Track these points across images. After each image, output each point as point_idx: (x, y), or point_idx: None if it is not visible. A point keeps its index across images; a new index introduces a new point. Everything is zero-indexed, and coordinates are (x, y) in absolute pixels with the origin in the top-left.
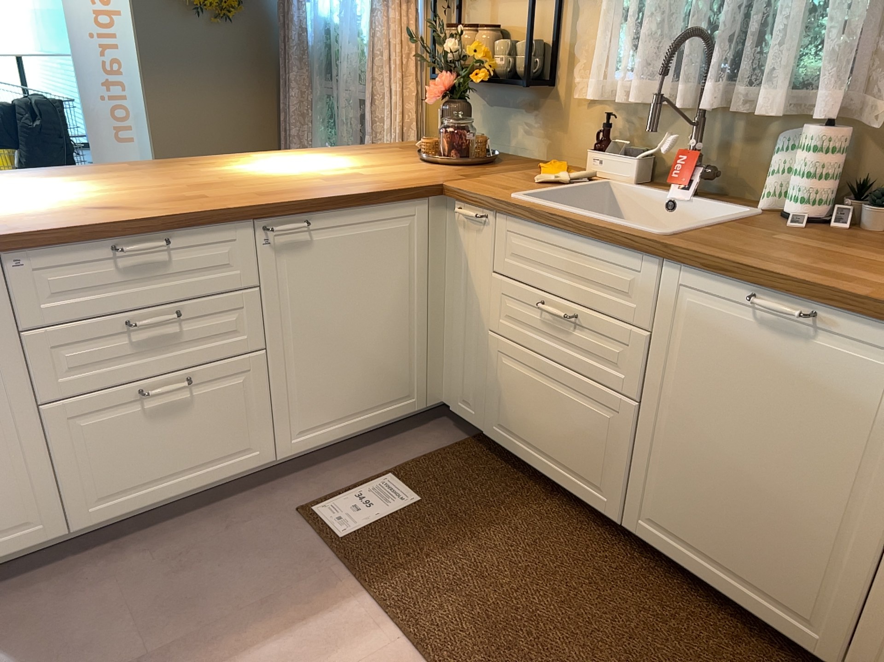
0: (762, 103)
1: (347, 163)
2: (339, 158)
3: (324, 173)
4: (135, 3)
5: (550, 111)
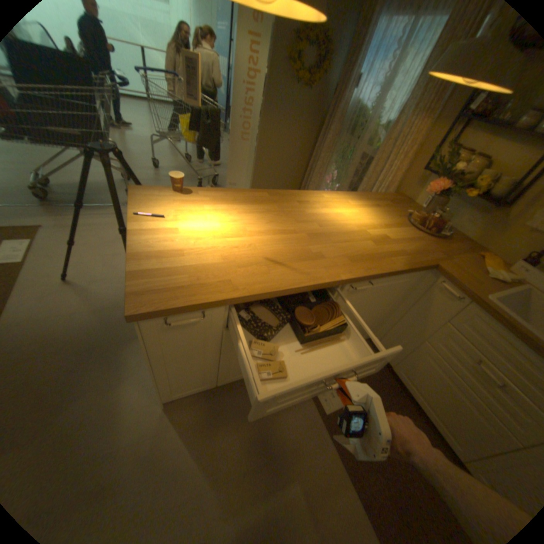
0: None
1: (375, 218)
2: (368, 210)
3: (370, 231)
4: (269, 67)
5: (499, 218)
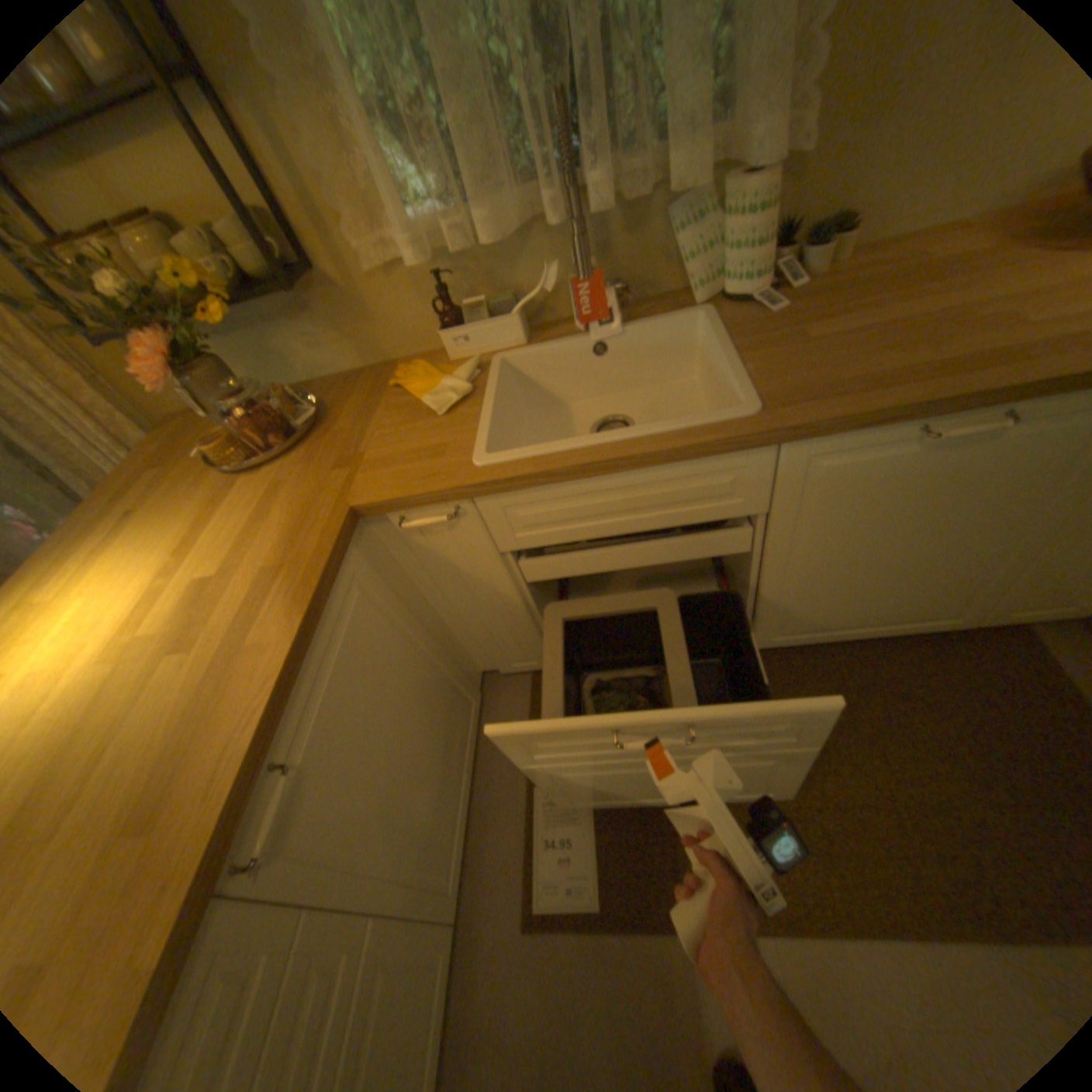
0: (687, 166)
1: (136, 566)
2: (103, 563)
3: (143, 627)
4: None
5: (330, 300)
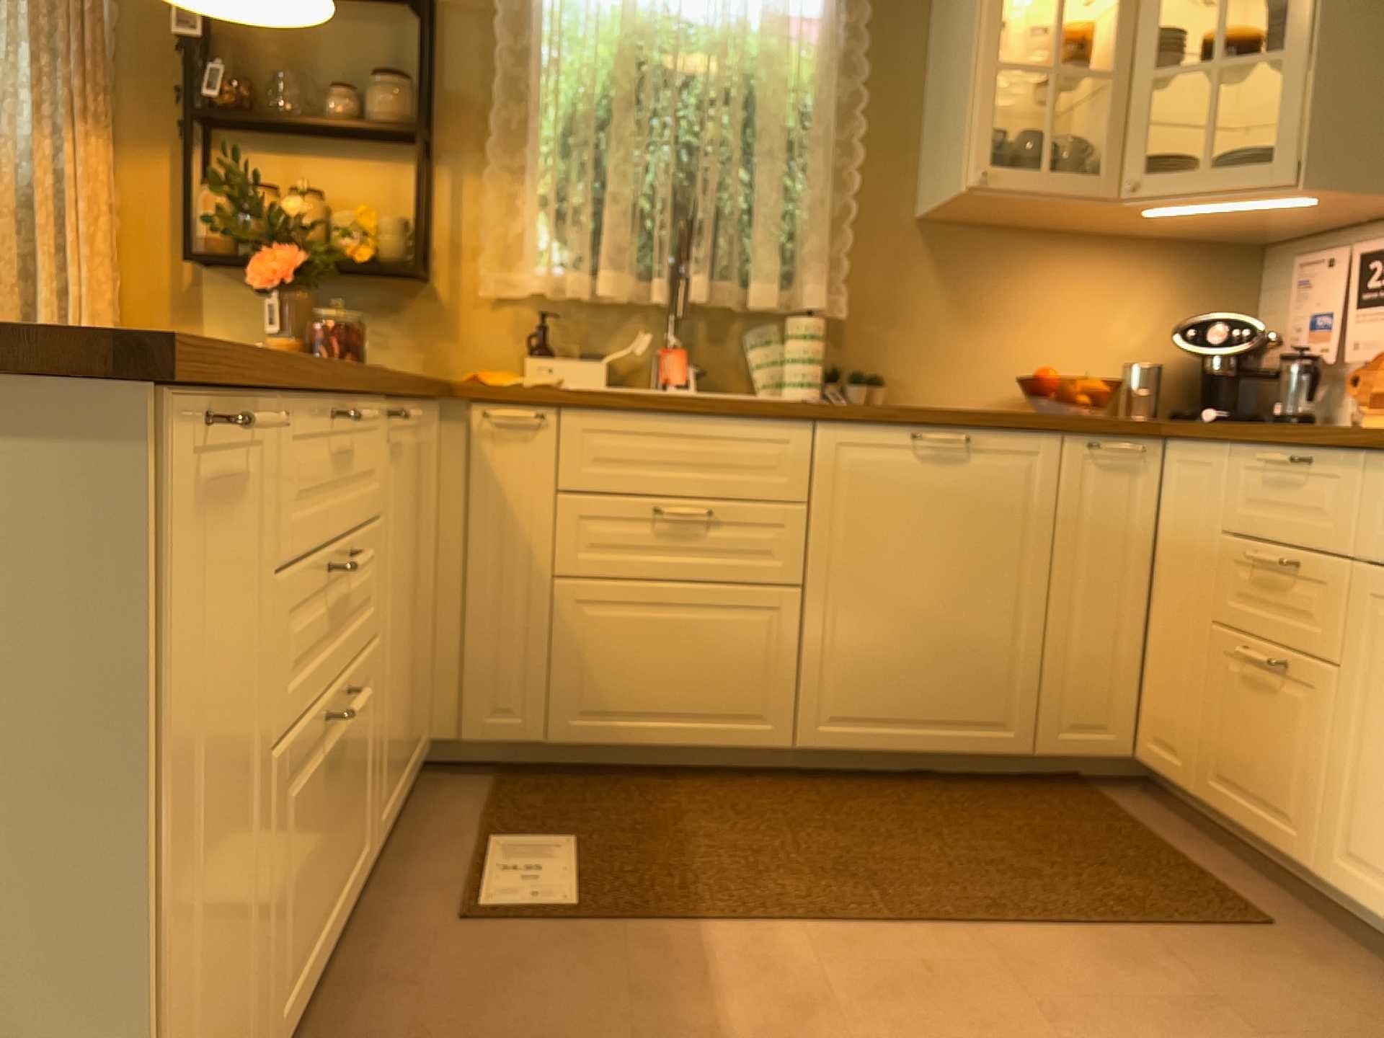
0: (762, 292)
1: None
2: None
3: None
4: None
5: (428, 313)
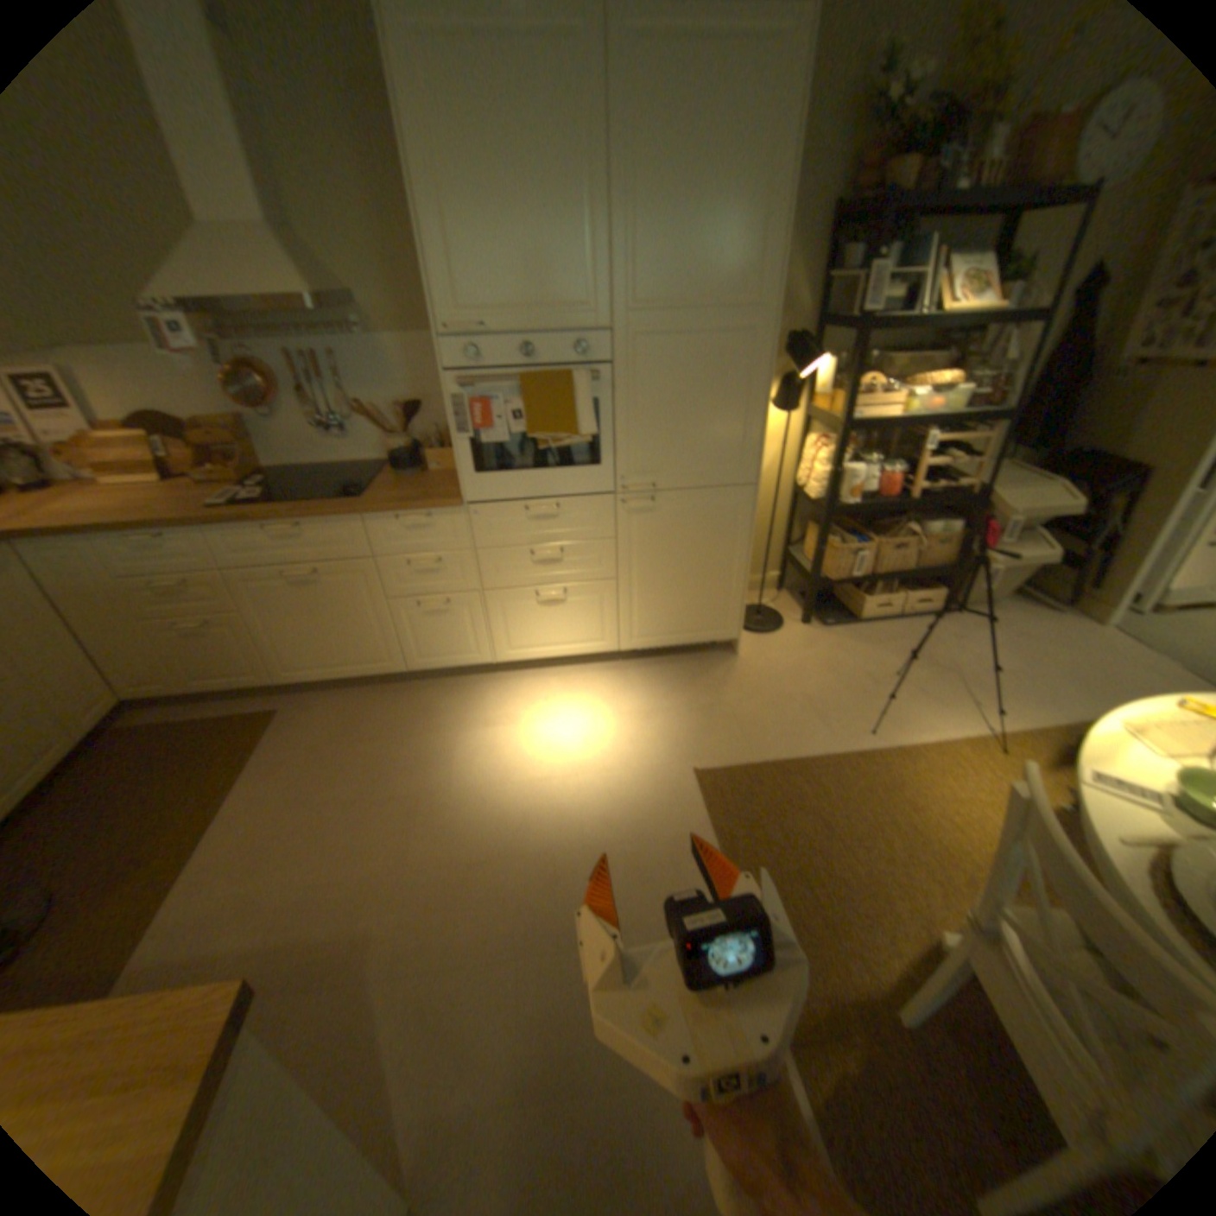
0: None
1: None
2: None
3: None
4: None
5: None
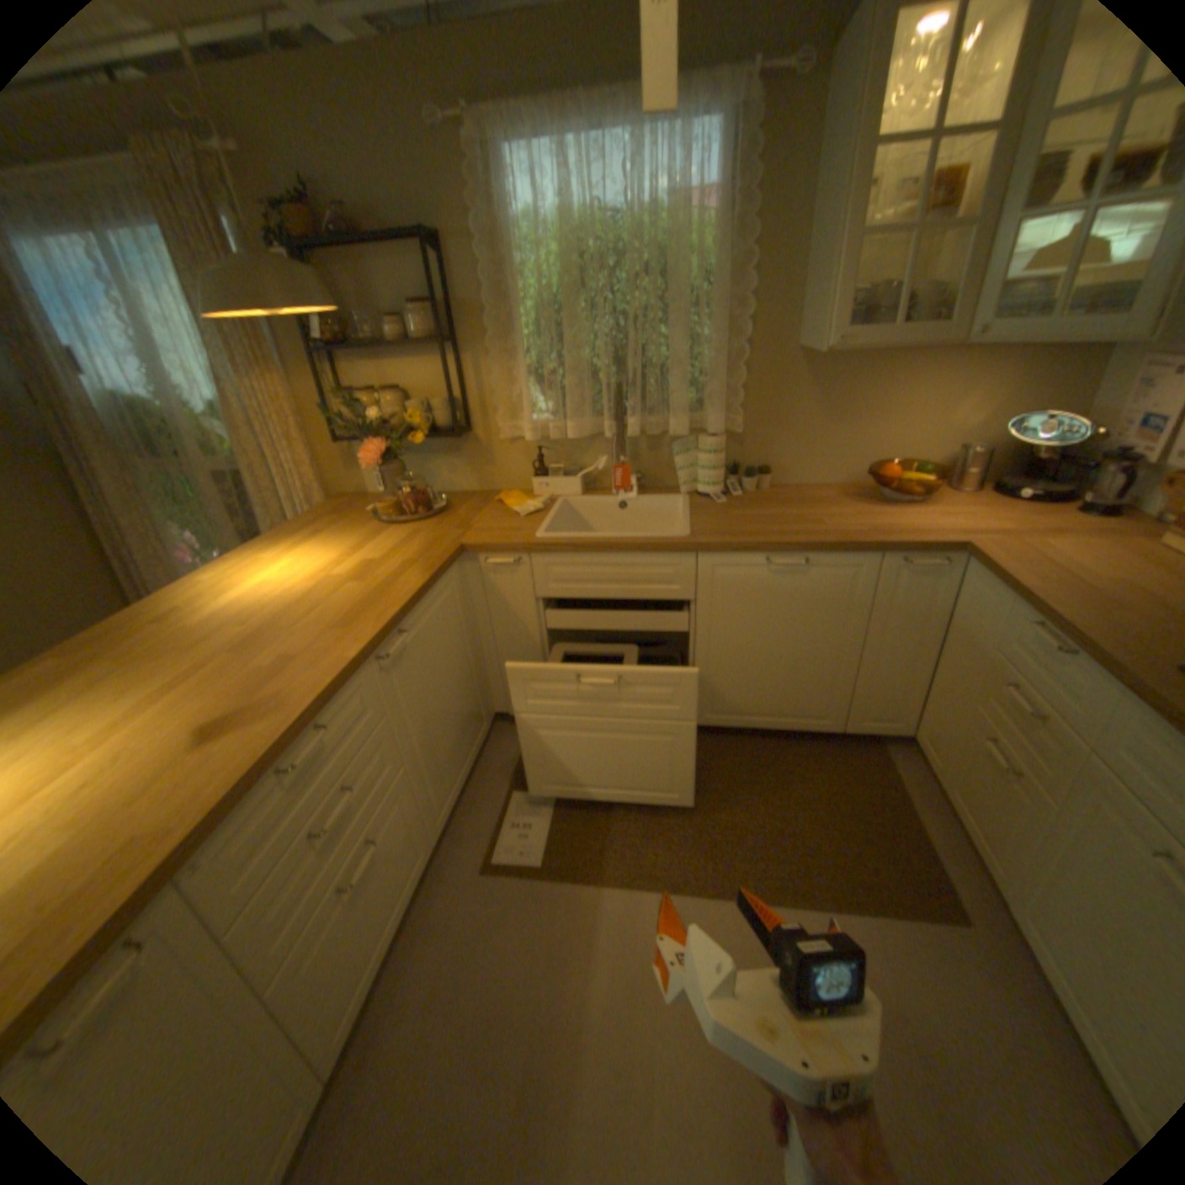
0: (676, 426)
1: (327, 551)
2: (305, 548)
3: (336, 571)
4: None
5: (474, 450)
